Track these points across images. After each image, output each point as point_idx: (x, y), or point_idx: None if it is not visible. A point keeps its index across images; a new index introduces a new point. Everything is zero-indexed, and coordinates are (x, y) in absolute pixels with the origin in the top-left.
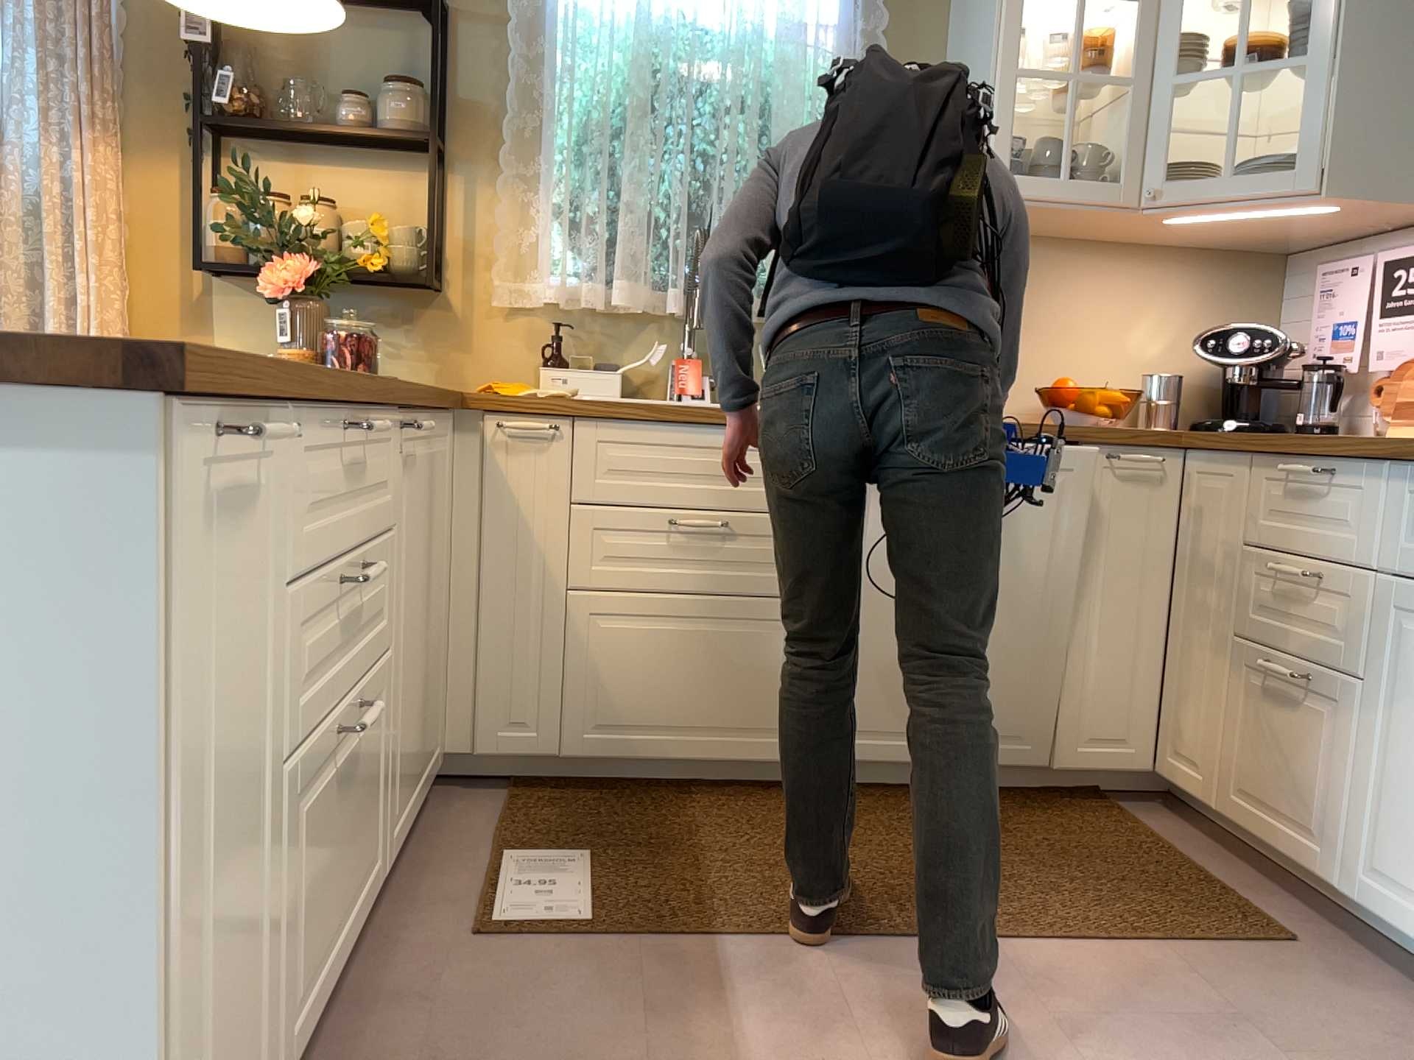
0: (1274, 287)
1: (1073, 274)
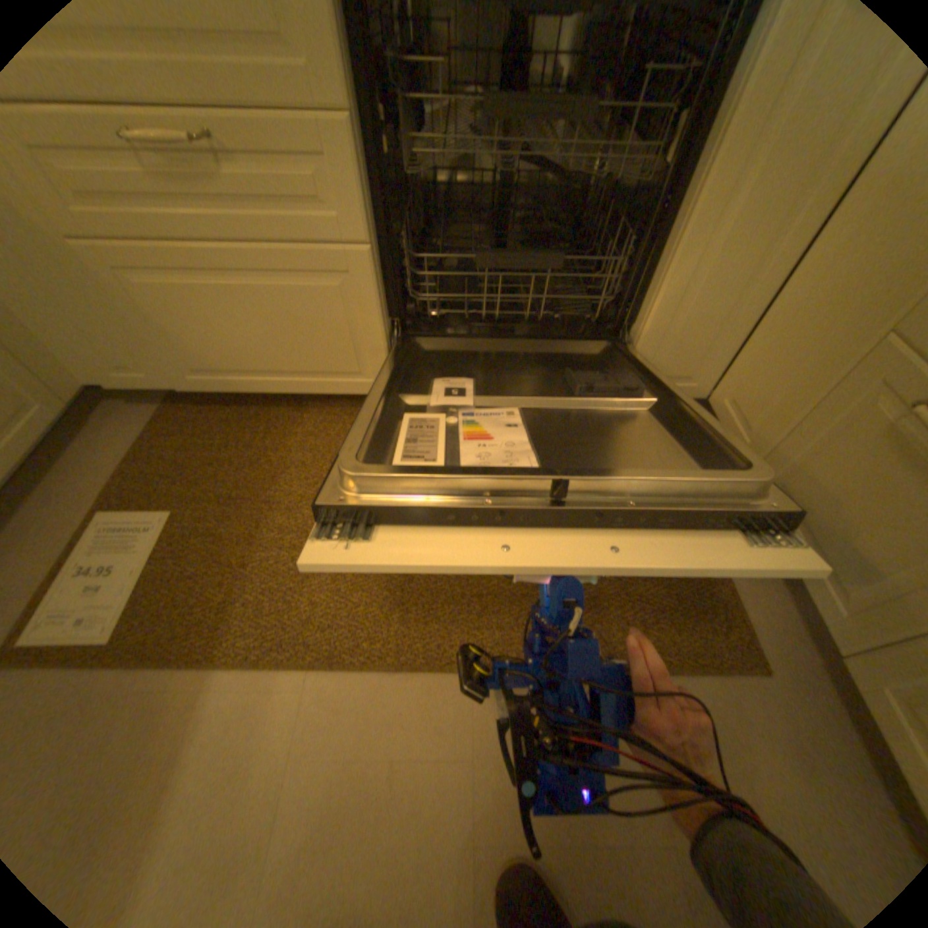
0: None
1: None
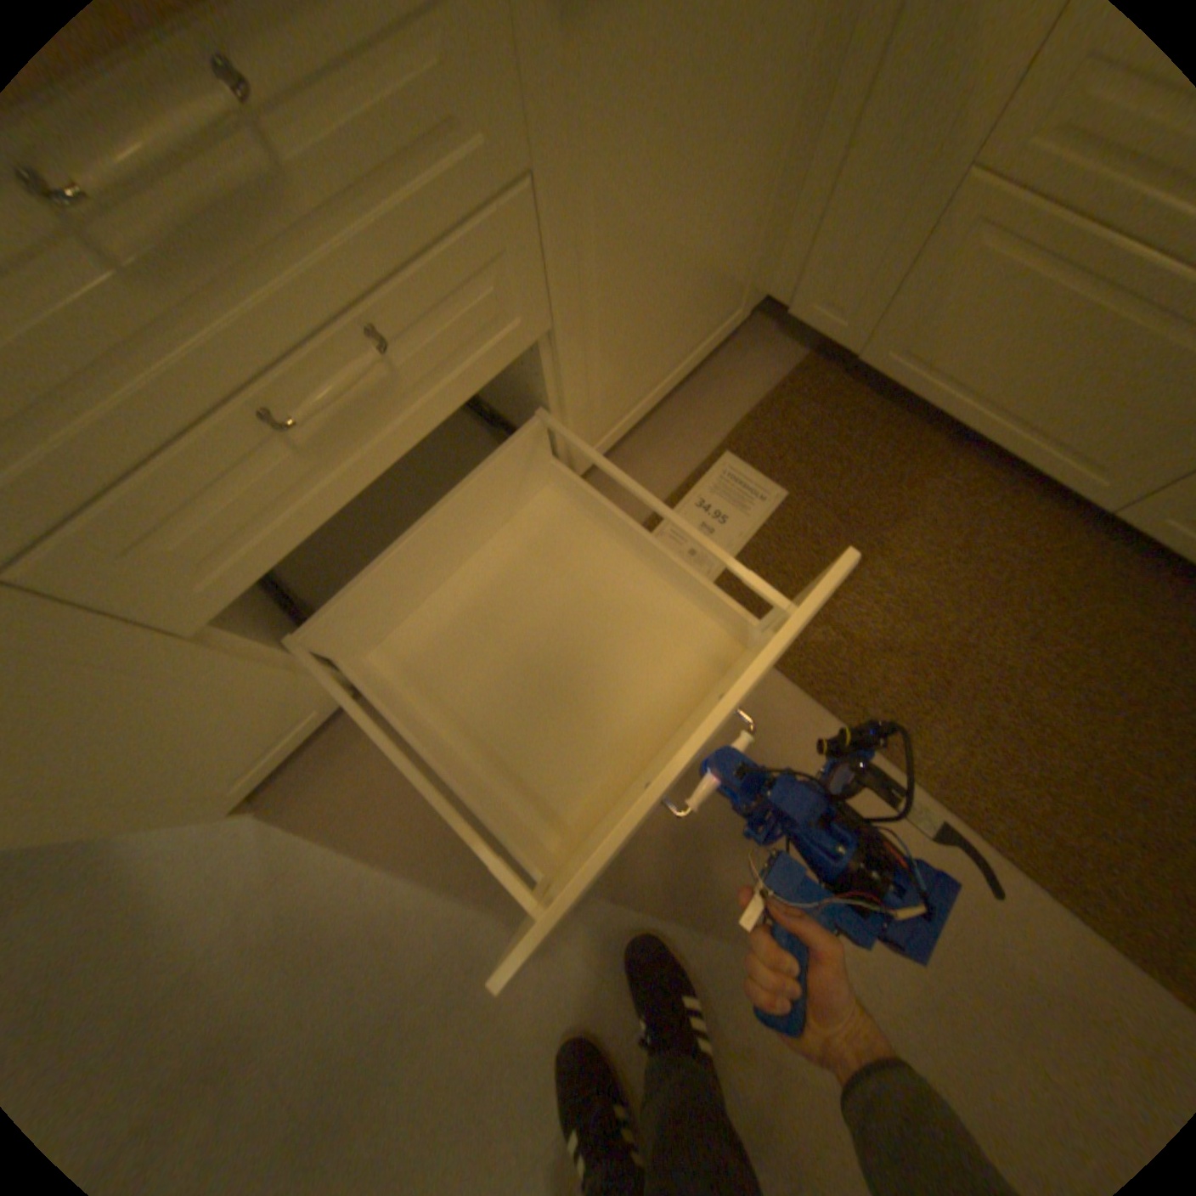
0: None
1: None
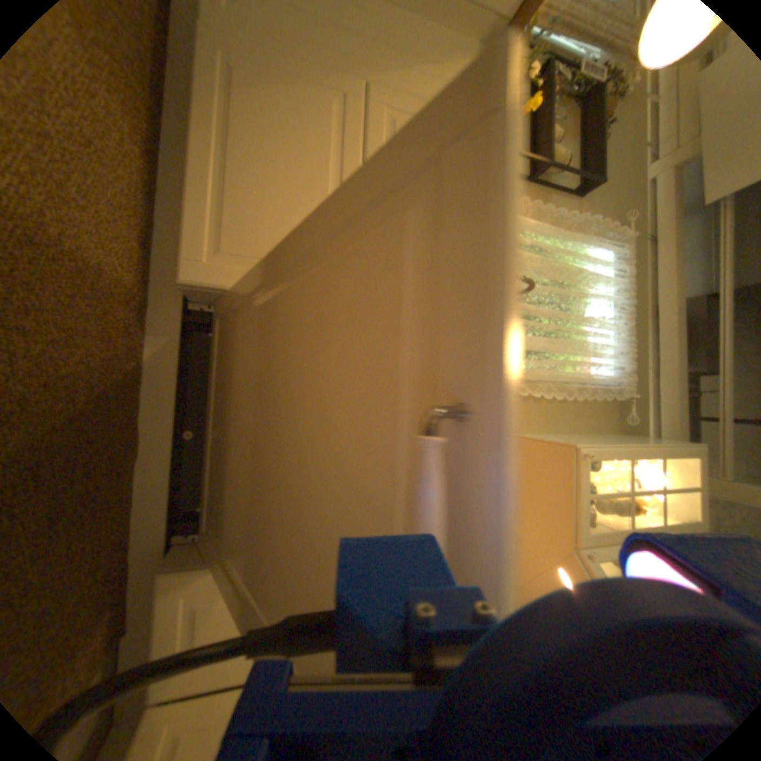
0: None
1: None
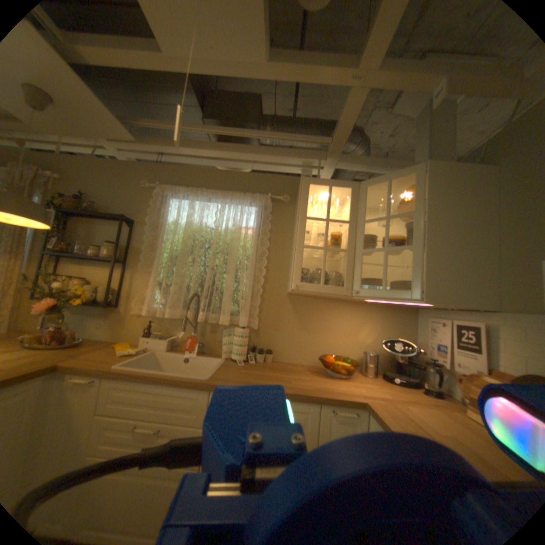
0: (414, 321)
1: (337, 312)
